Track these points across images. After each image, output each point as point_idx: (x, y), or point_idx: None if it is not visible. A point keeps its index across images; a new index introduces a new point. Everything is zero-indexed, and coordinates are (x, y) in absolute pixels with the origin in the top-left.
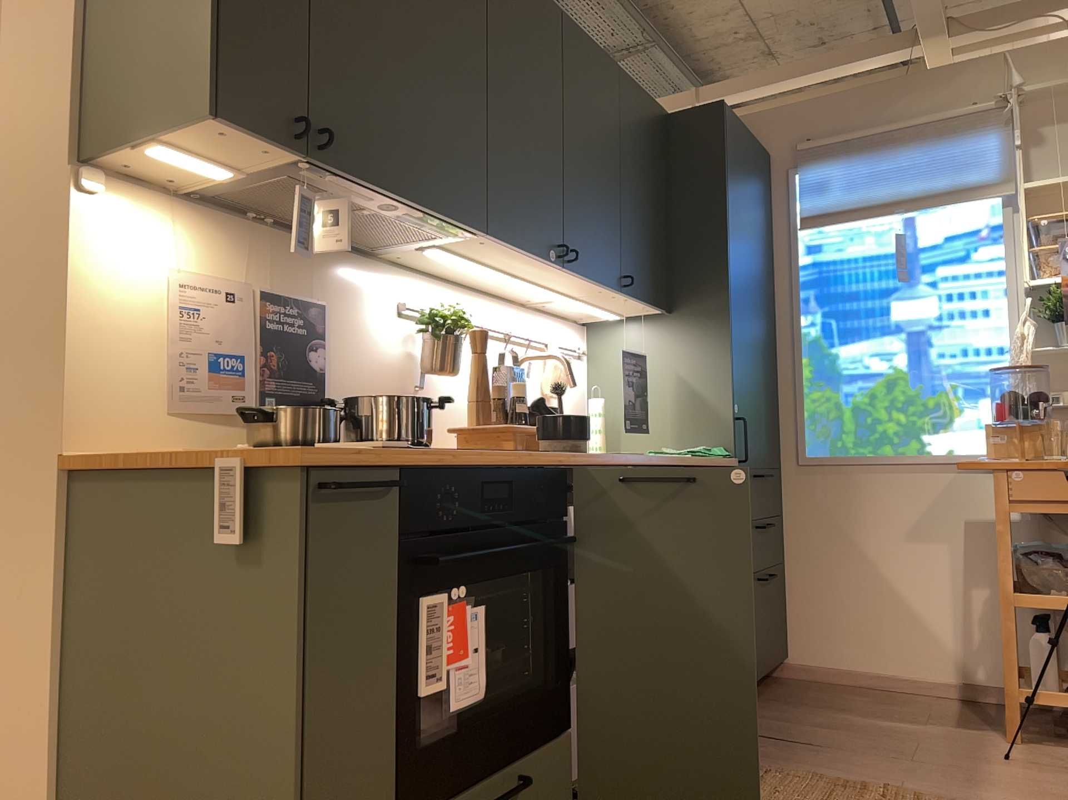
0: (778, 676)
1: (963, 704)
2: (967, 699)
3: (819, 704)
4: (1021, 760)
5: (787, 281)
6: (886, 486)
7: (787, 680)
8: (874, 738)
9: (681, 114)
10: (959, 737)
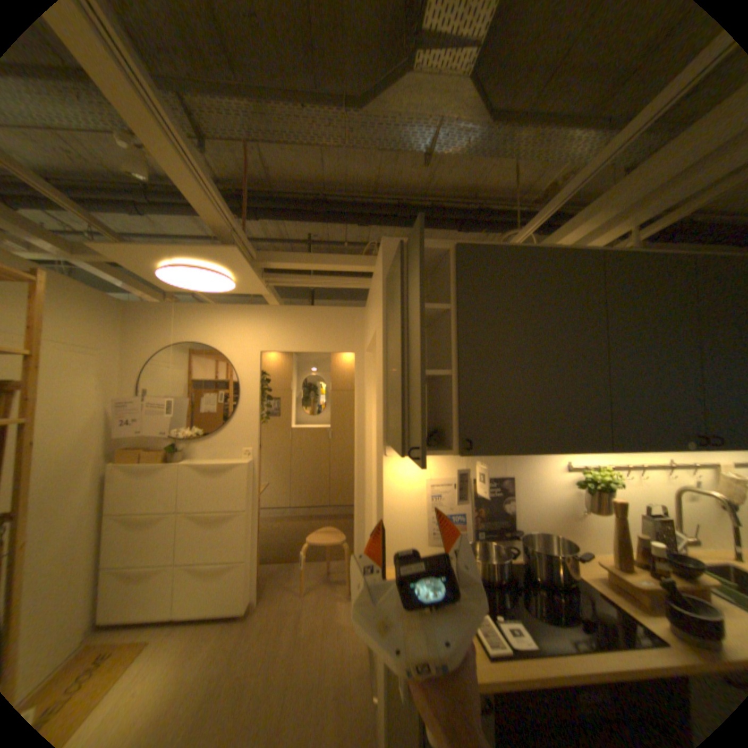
0: None
1: None
2: None
3: None
4: None
5: None
6: None
7: None
8: None
9: None
10: None
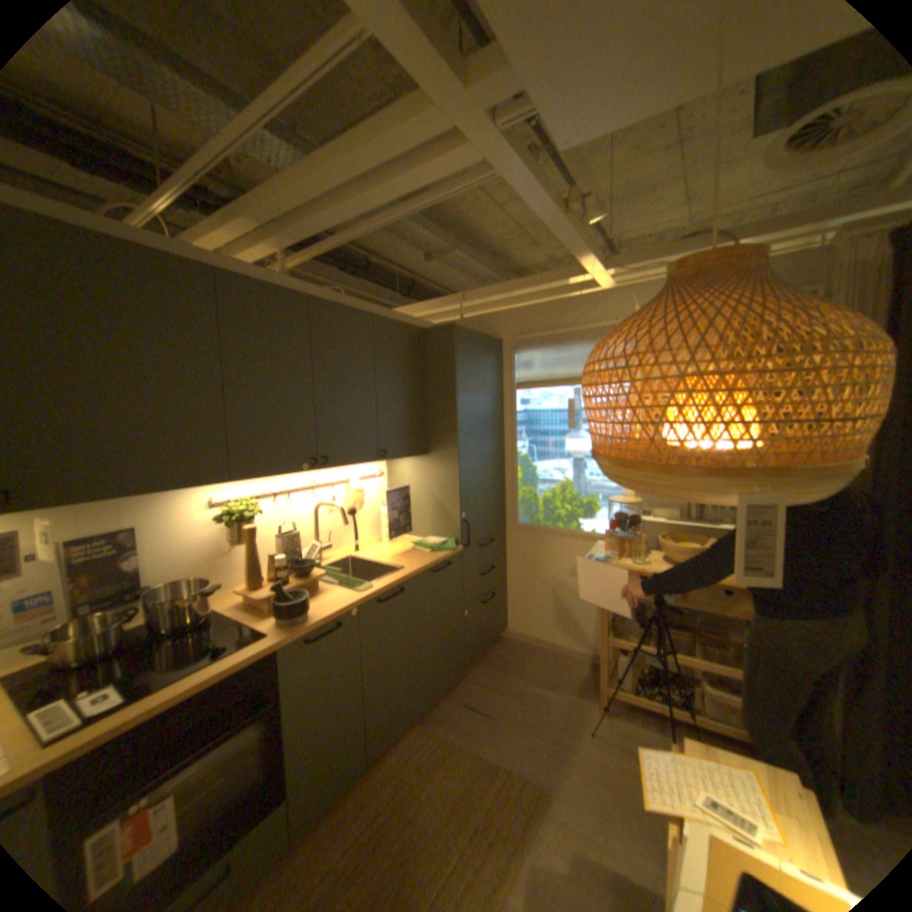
0: (501, 638)
1: (591, 672)
2: (595, 666)
3: (511, 670)
4: (600, 739)
5: (510, 420)
6: (559, 546)
7: (505, 642)
8: (527, 711)
9: (431, 329)
10: (575, 710)
